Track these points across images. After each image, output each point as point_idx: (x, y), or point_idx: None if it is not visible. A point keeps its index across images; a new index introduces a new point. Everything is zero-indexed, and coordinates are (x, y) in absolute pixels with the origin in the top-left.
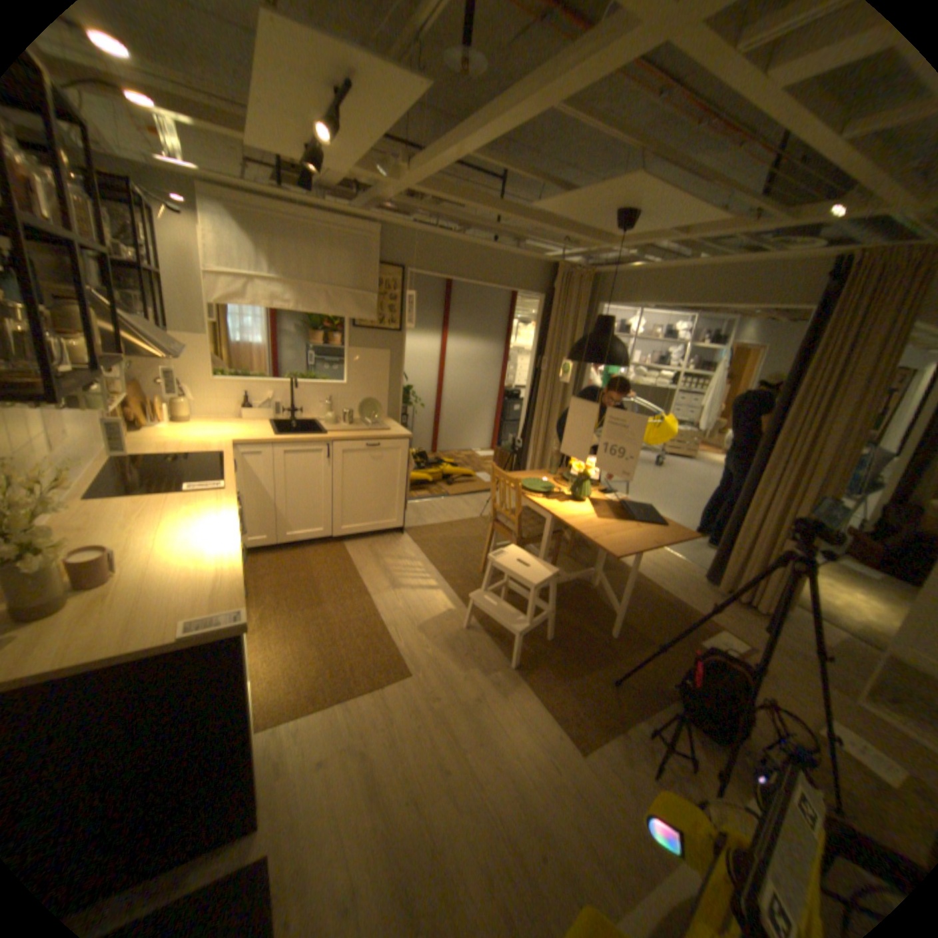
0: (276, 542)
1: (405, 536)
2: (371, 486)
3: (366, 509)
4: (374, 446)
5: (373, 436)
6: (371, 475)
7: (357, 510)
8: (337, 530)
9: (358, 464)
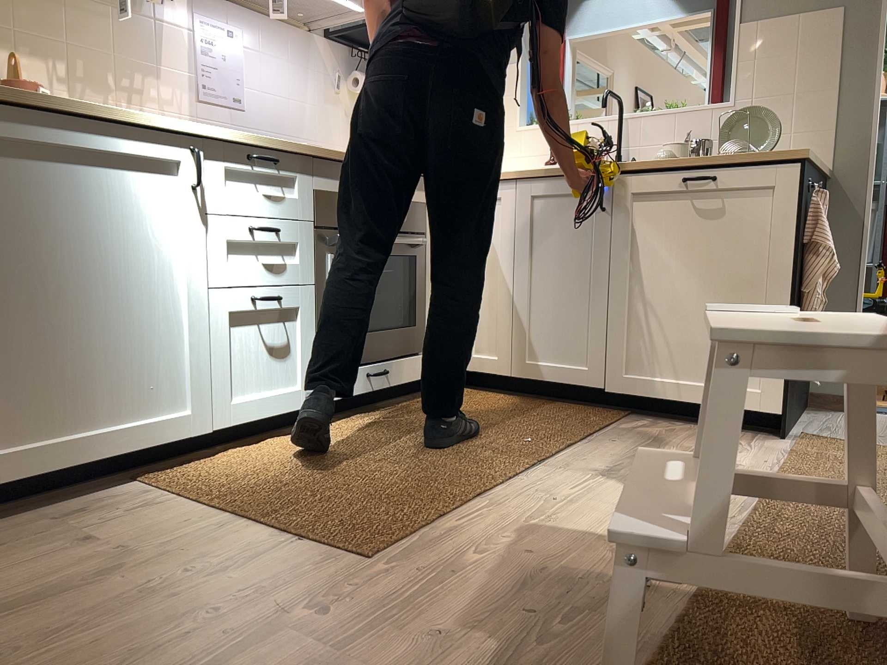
0: (511, 373)
1: (779, 442)
2: (695, 287)
3: (683, 344)
4: (703, 184)
5: (697, 158)
6: (696, 258)
7: (661, 342)
8: (616, 378)
9: (666, 229)
